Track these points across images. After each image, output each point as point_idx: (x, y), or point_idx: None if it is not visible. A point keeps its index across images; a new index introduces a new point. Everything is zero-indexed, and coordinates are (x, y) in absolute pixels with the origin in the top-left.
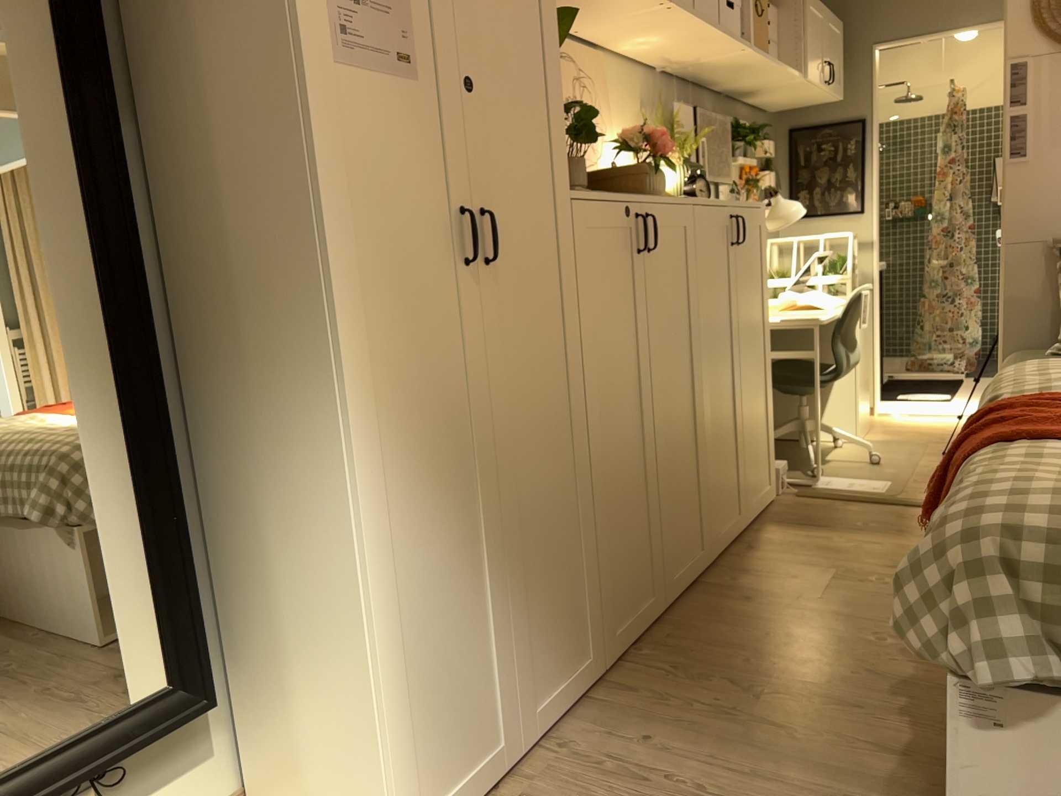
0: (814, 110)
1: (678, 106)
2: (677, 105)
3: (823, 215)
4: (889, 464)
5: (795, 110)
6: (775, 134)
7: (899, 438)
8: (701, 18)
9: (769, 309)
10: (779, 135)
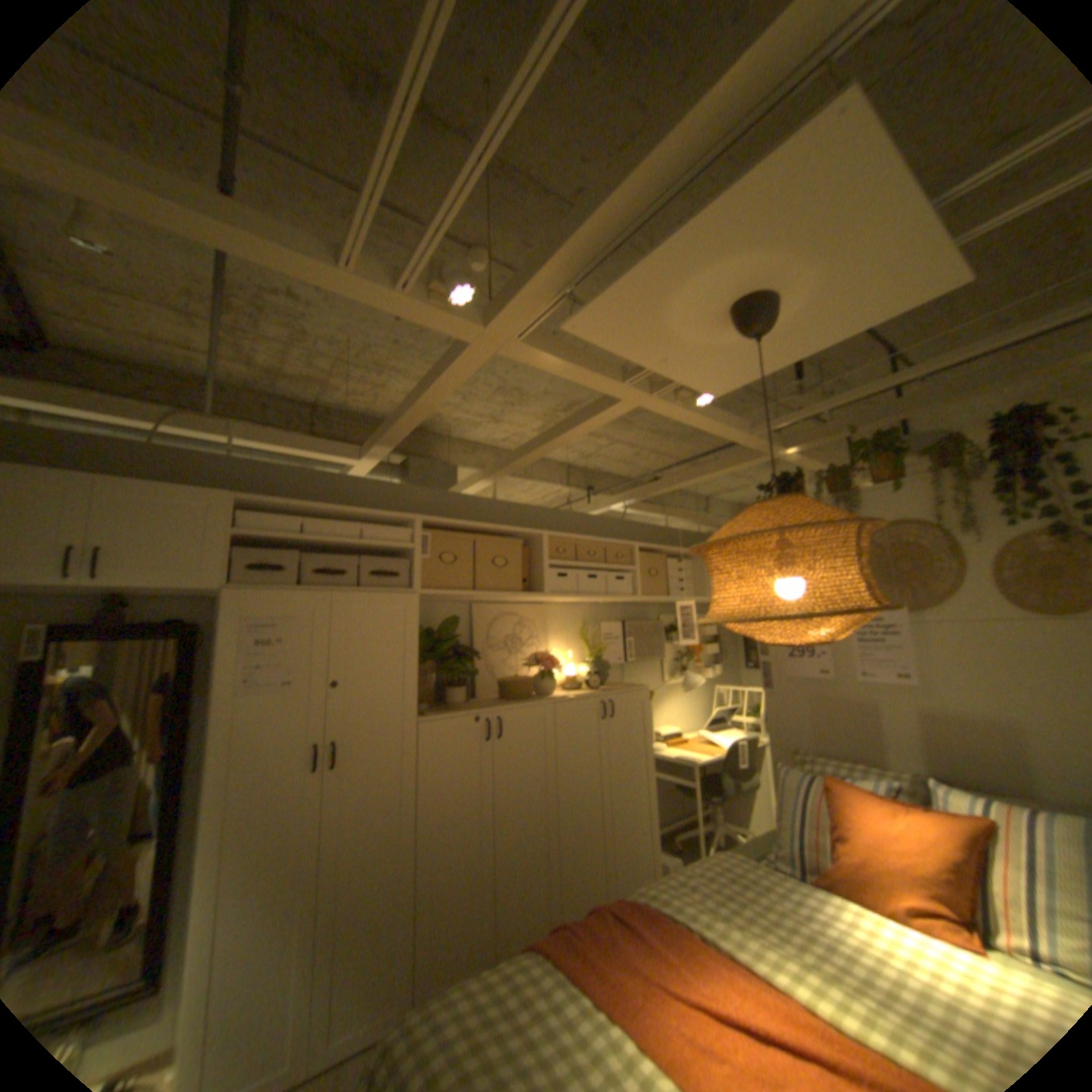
0: None
1: (605, 624)
2: (602, 624)
3: None
4: None
5: None
6: None
7: None
8: (578, 596)
9: (652, 754)
10: None
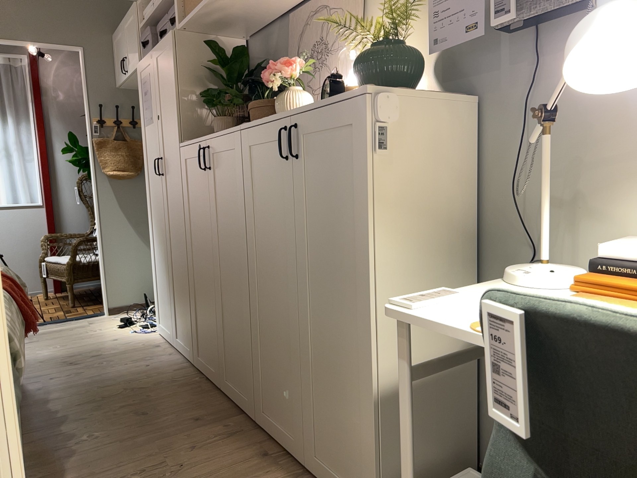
0: None
1: None
2: None
3: None
4: None
5: None
6: None
7: None
8: None
9: (370, 255)
10: None
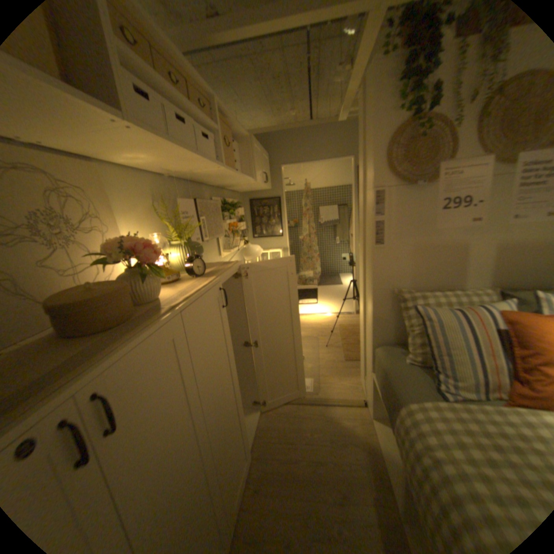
0: (259, 191)
1: (181, 199)
2: (179, 199)
3: (266, 236)
4: (306, 358)
5: (251, 190)
6: (243, 200)
7: (305, 334)
8: (174, 141)
9: (250, 318)
10: (245, 201)
